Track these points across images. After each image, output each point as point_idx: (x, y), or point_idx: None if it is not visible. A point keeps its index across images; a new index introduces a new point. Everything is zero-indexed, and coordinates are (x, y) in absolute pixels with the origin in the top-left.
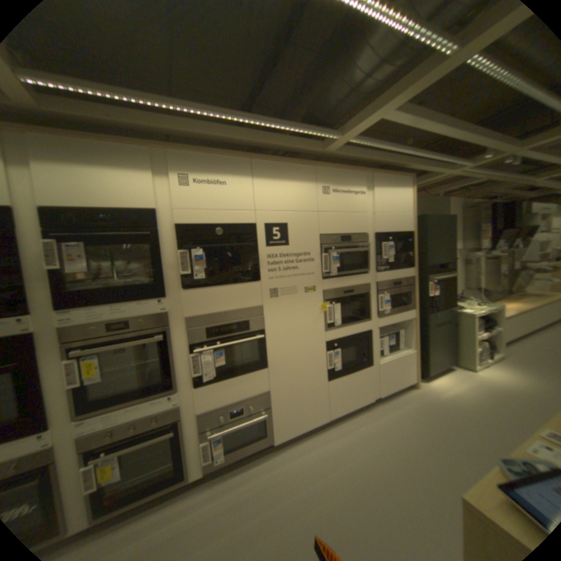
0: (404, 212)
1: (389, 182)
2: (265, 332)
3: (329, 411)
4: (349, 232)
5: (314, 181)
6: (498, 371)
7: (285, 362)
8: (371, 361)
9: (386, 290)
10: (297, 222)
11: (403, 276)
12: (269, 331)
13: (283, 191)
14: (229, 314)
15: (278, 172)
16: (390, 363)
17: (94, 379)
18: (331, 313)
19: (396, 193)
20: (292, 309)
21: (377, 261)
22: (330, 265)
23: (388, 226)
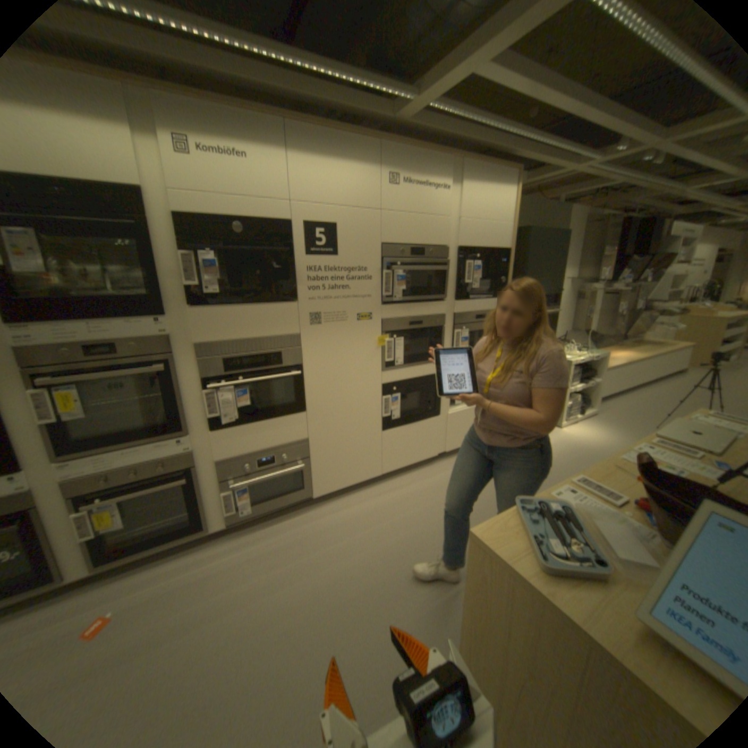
0: (501, 220)
1: (486, 175)
2: (304, 368)
3: (381, 463)
4: (423, 243)
5: (379, 164)
6: (586, 428)
7: (329, 406)
8: (437, 410)
9: (465, 324)
10: (351, 223)
11: (489, 308)
12: (308, 368)
13: (333, 175)
14: (254, 343)
15: (325, 145)
16: (461, 414)
17: (76, 415)
18: (391, 349)
19: (493, 191)
20: (340, 342)
21: (458, 285)
22: (394, 287)
23: (477, 239)
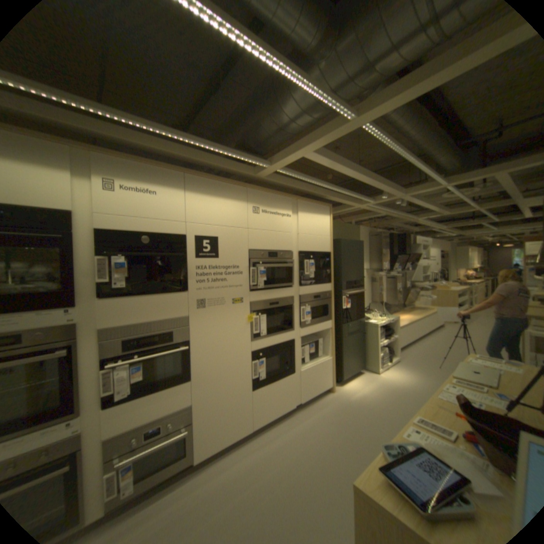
0: (323, 235)
1: (311, 209)
2: (191, 343)
3: (252, 421)
4: (276, 249)
5: (246, 201)
6: (395, 372)
7: (210, 374)
8: (293, 369)
9: (307, 302)
10: (228, 236)
11: (321, 290)
12: (194, 343)
13: (216, 207)
14: (151, 326)
15: (211, 189)
16: (310, 370)
17: None
18: (257, 324)
19: (316, 218)
20: (220, 320)
21: (300, 276)
22: (258, 278)
23: (310, 246)
